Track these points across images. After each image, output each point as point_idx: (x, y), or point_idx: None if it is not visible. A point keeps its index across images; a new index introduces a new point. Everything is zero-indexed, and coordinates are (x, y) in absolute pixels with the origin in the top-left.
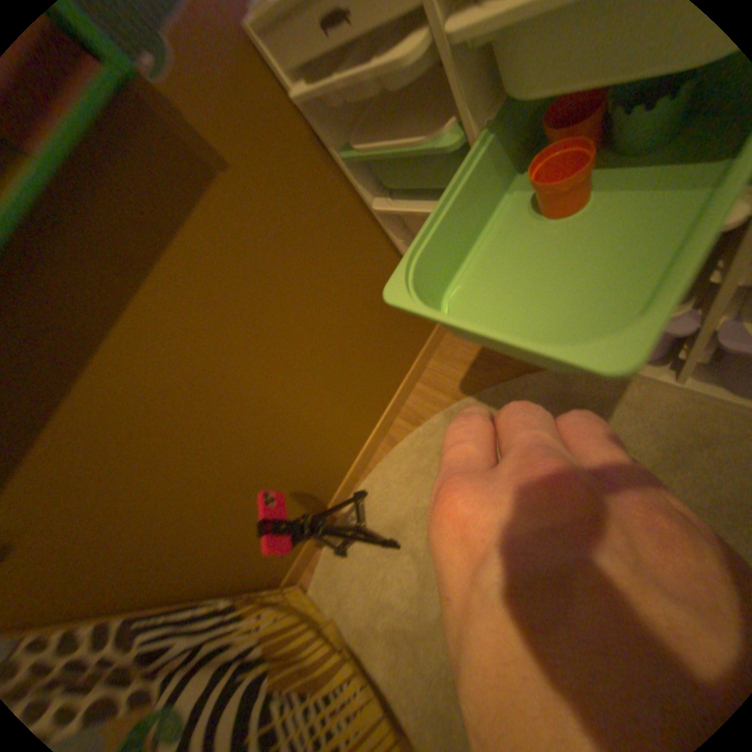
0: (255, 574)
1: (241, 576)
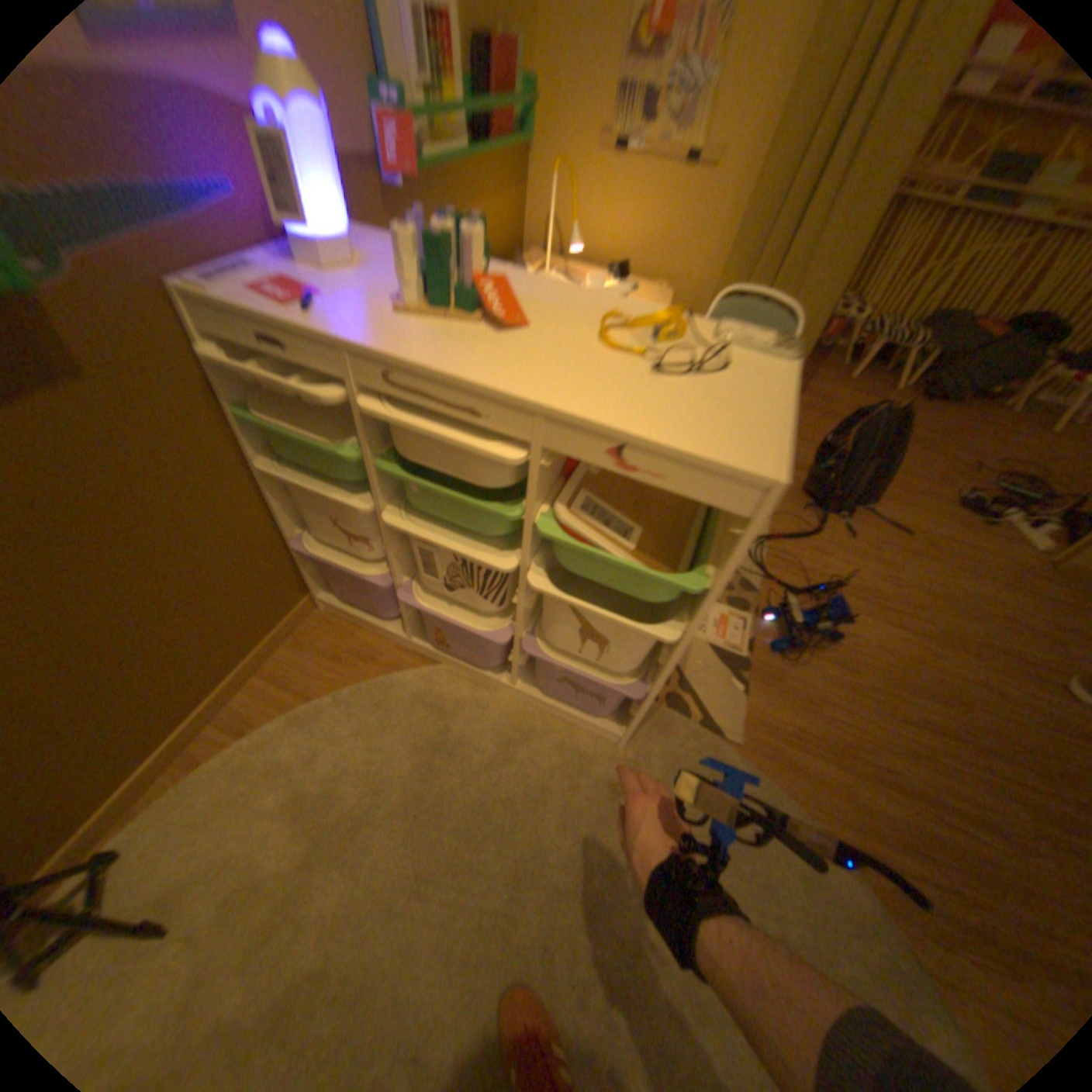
0: None
1: None
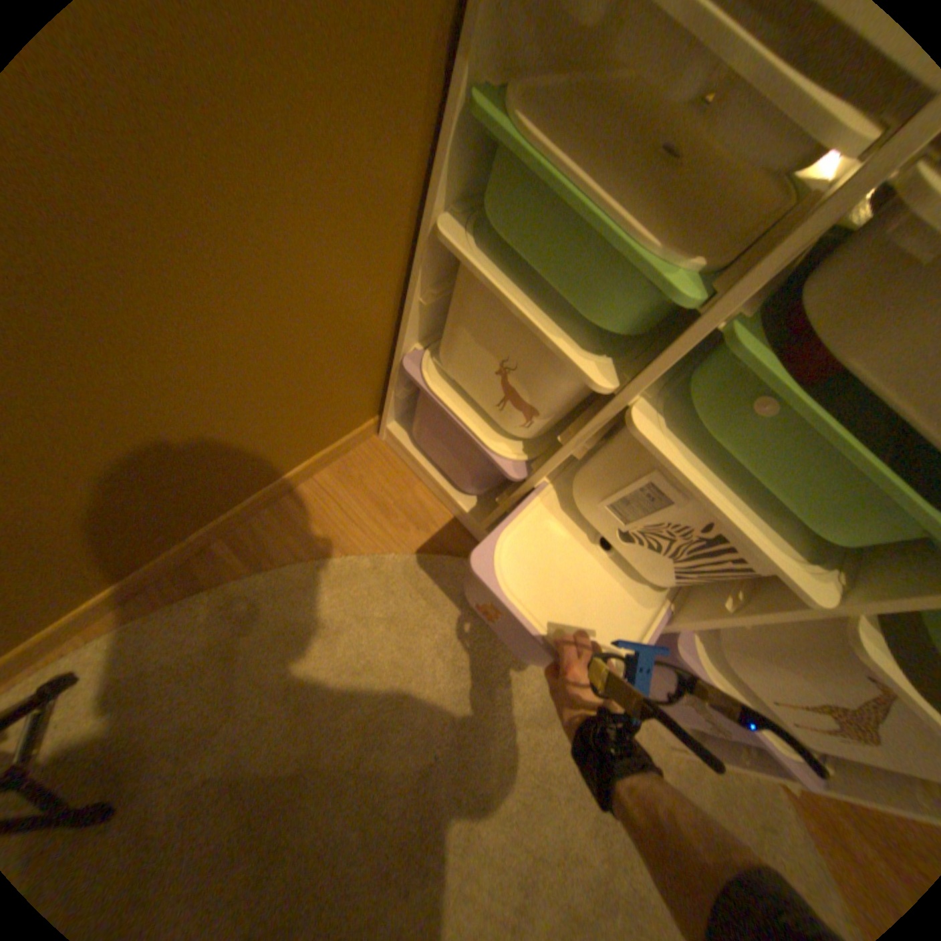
0: None
1: None
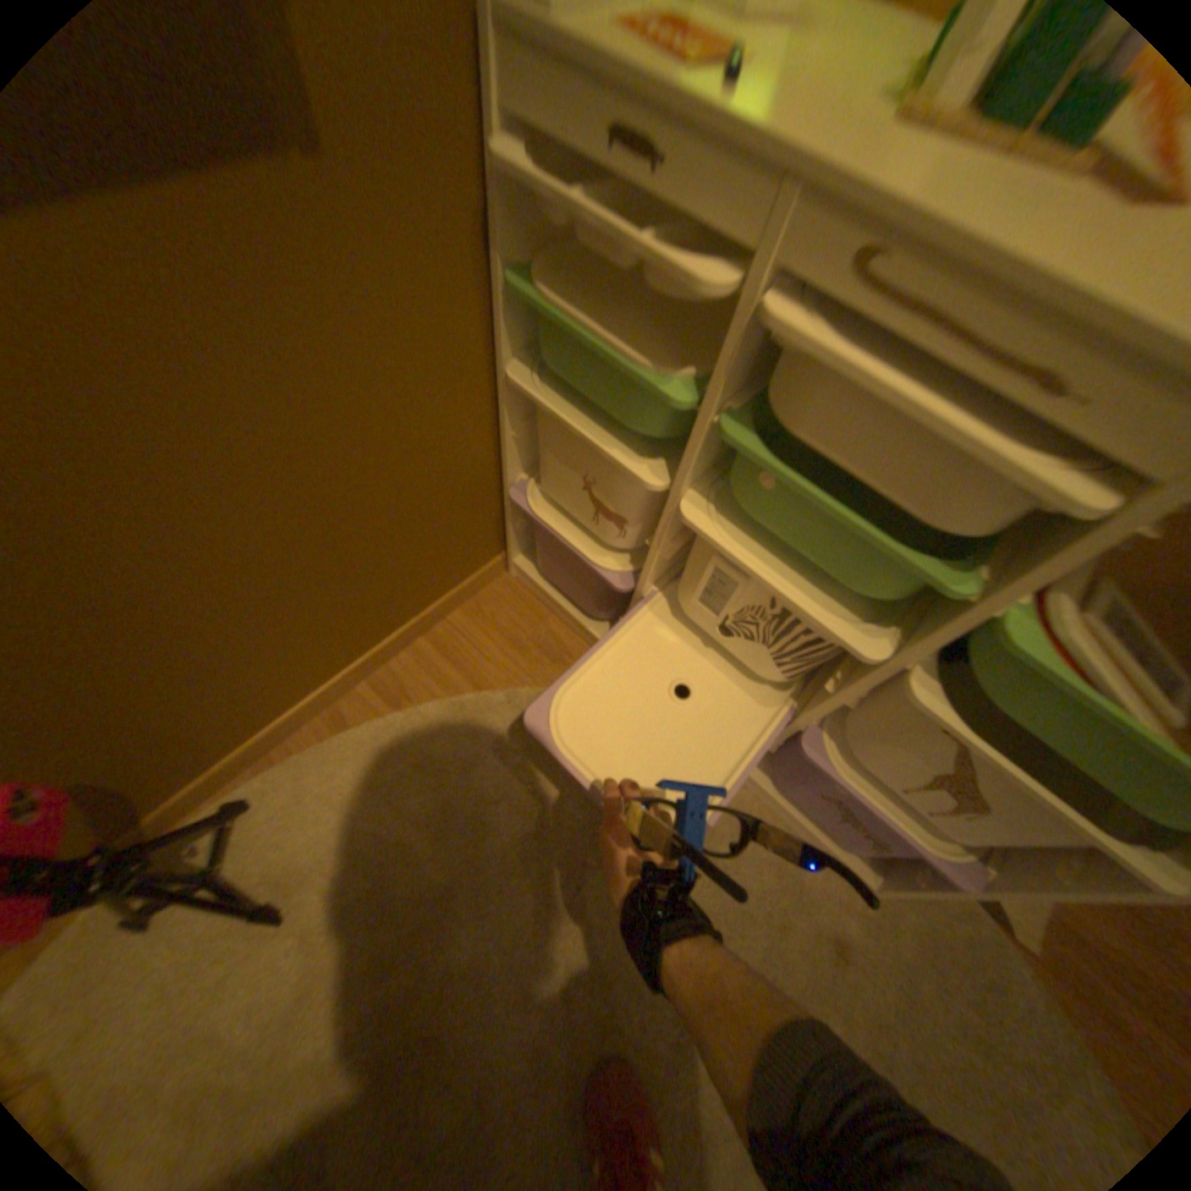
0: None
1: None
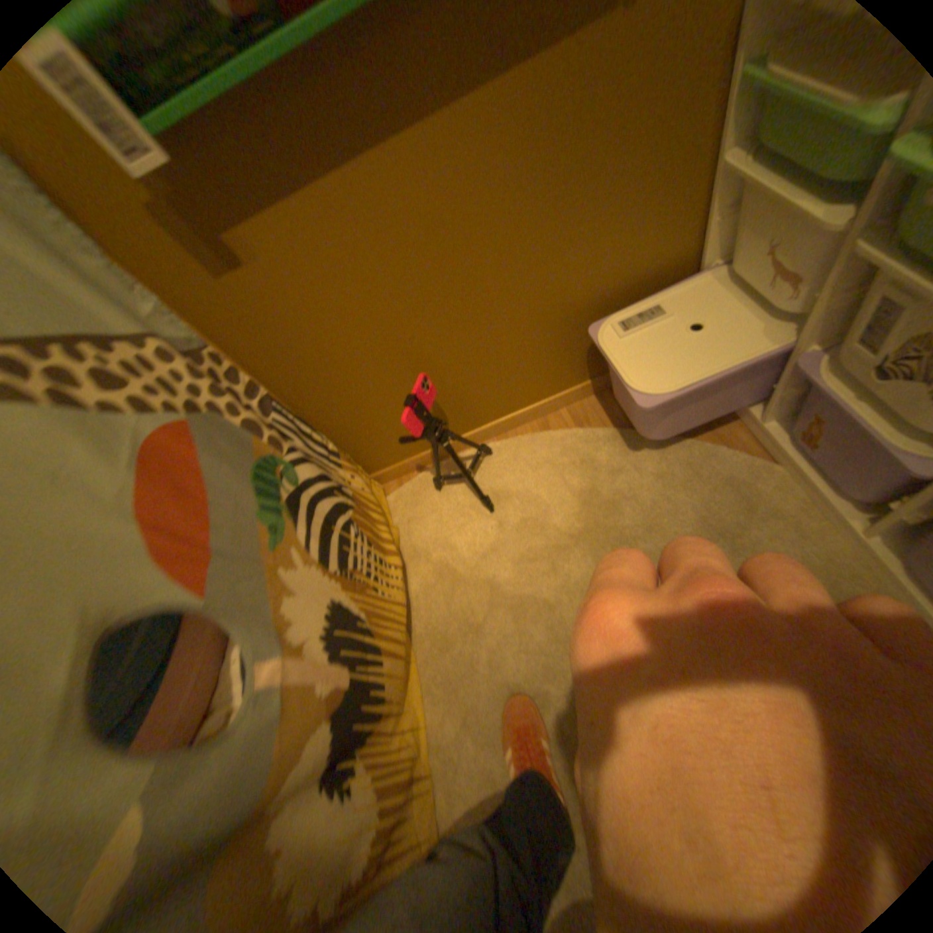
0: (357, 448)
1: (348, 440)
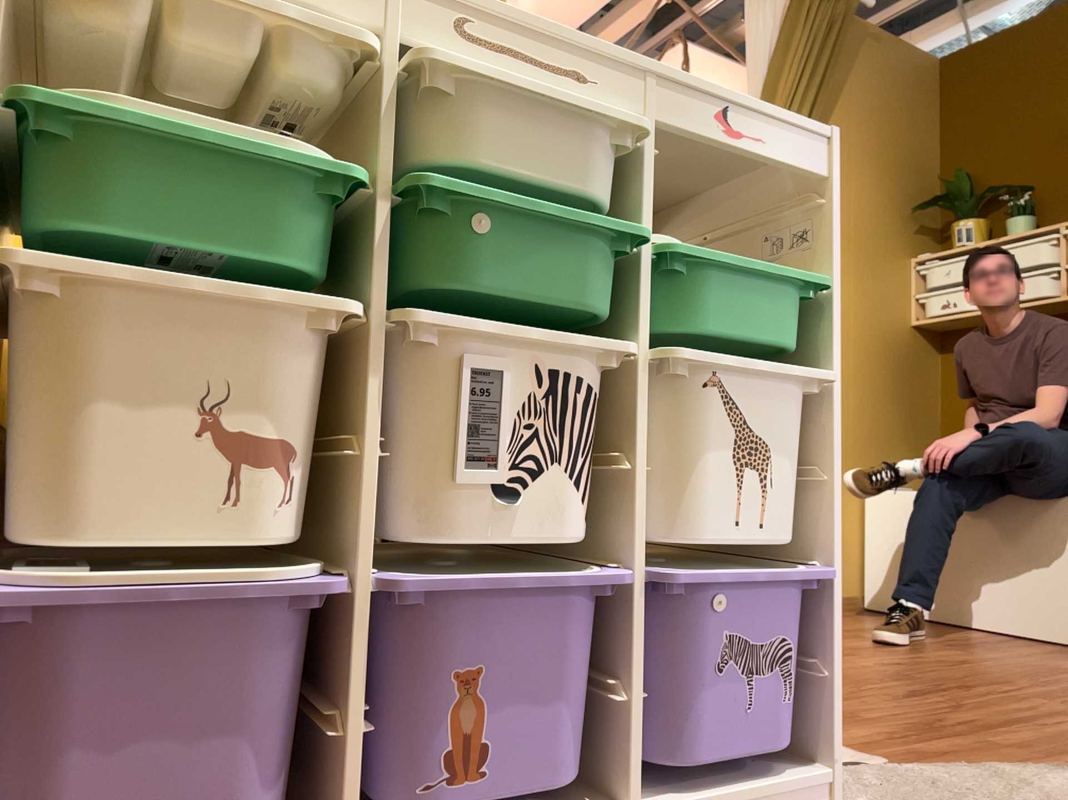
0: None
1: None
